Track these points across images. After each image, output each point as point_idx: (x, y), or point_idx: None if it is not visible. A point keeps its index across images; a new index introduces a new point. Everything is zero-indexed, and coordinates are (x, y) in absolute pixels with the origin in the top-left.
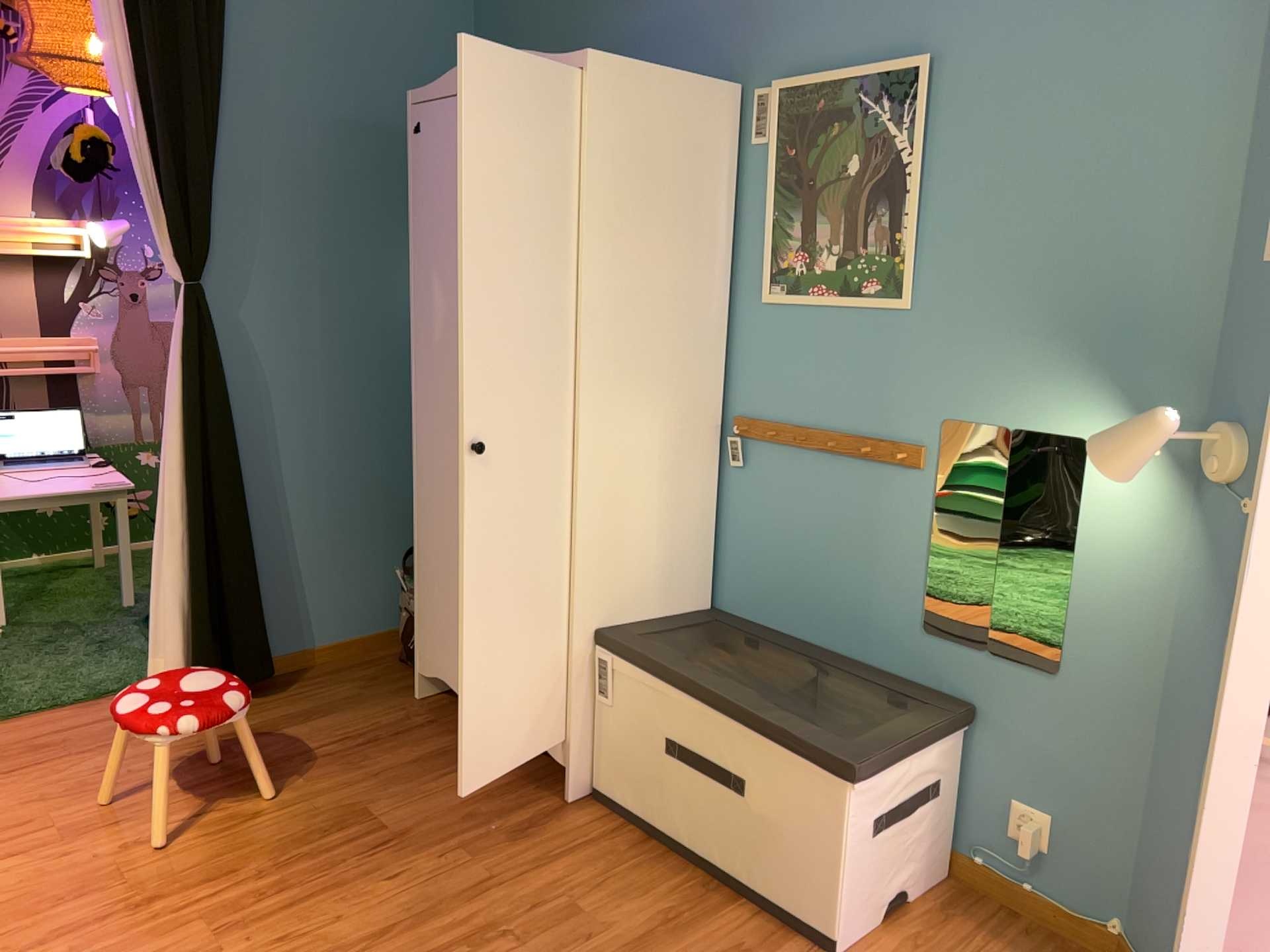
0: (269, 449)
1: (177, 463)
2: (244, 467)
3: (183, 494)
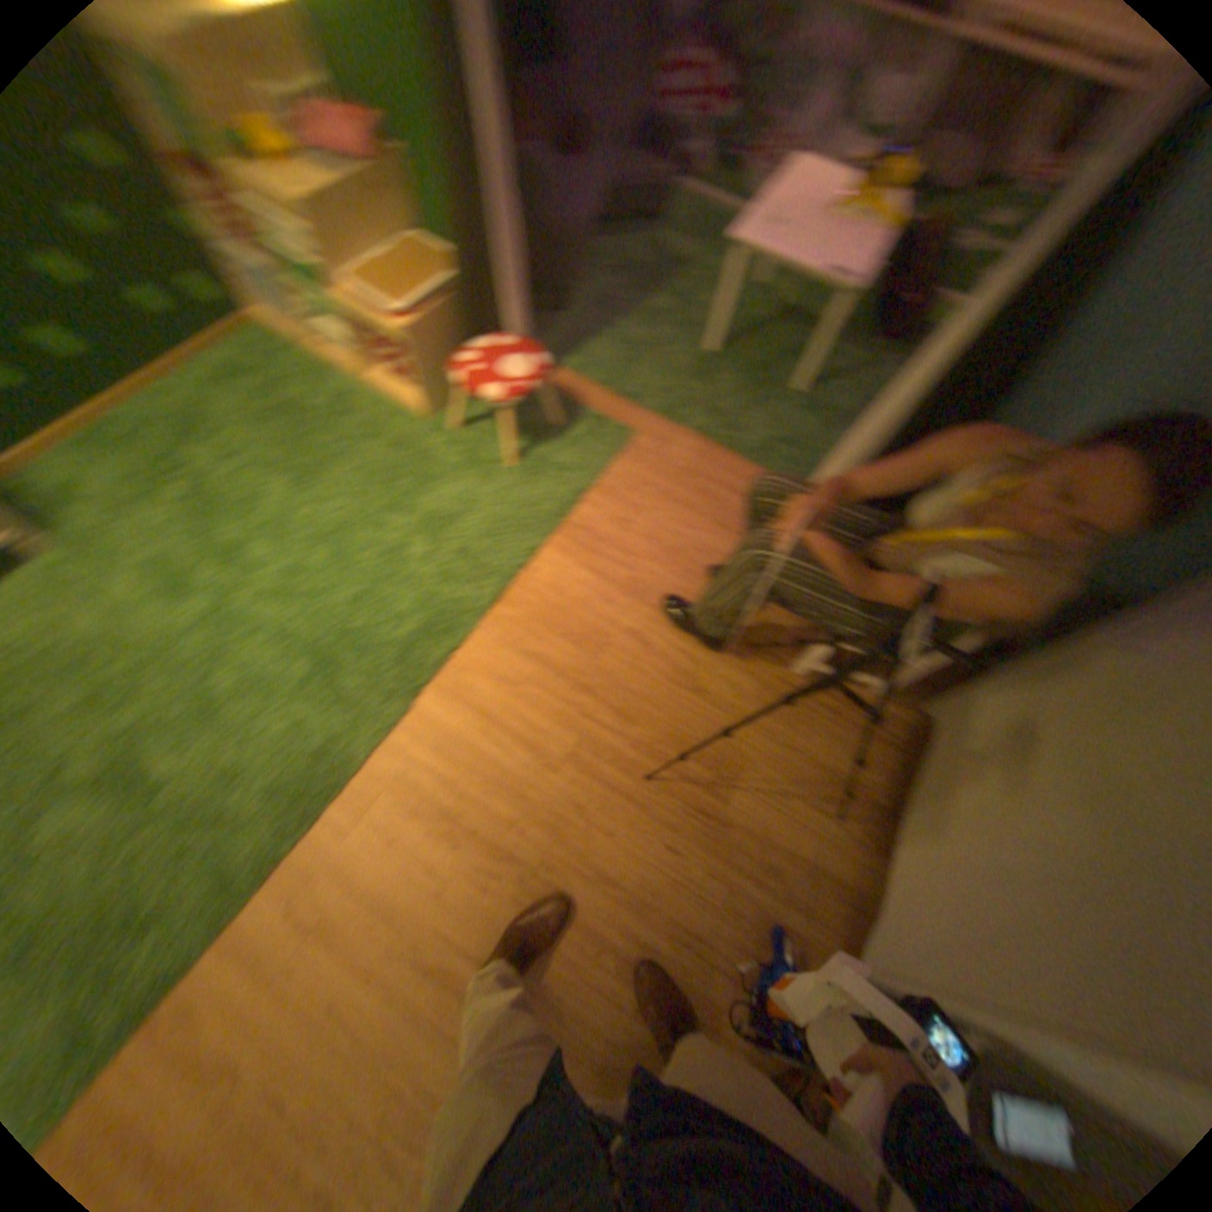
0: (1073, 404)
1: (940, 369)
2: (1022, 405)
3: (909, 409)
